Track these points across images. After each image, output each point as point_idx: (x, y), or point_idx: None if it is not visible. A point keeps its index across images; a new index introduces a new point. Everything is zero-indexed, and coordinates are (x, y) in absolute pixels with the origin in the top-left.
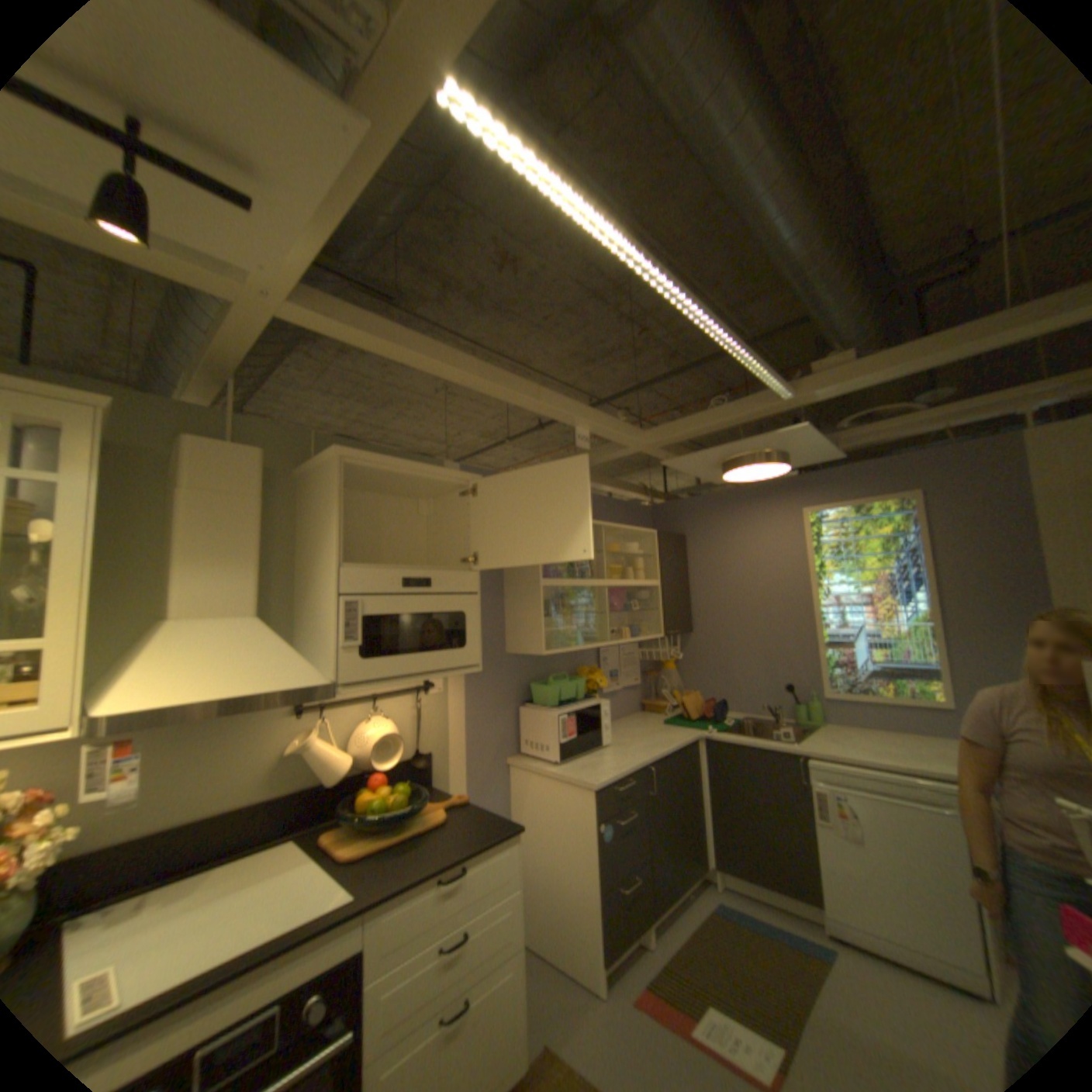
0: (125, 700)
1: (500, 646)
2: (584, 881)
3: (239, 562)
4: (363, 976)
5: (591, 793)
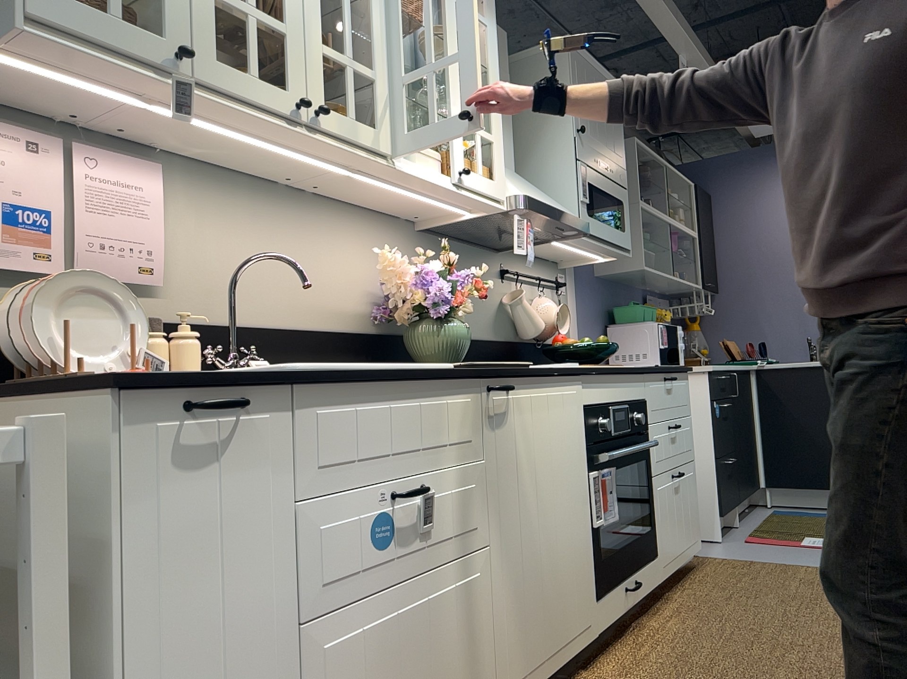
0: (522, 191)
1: (593, 268)
2: (698, 451)
3: (507, 125)
4: (648, 417)
5: (705, 376)
